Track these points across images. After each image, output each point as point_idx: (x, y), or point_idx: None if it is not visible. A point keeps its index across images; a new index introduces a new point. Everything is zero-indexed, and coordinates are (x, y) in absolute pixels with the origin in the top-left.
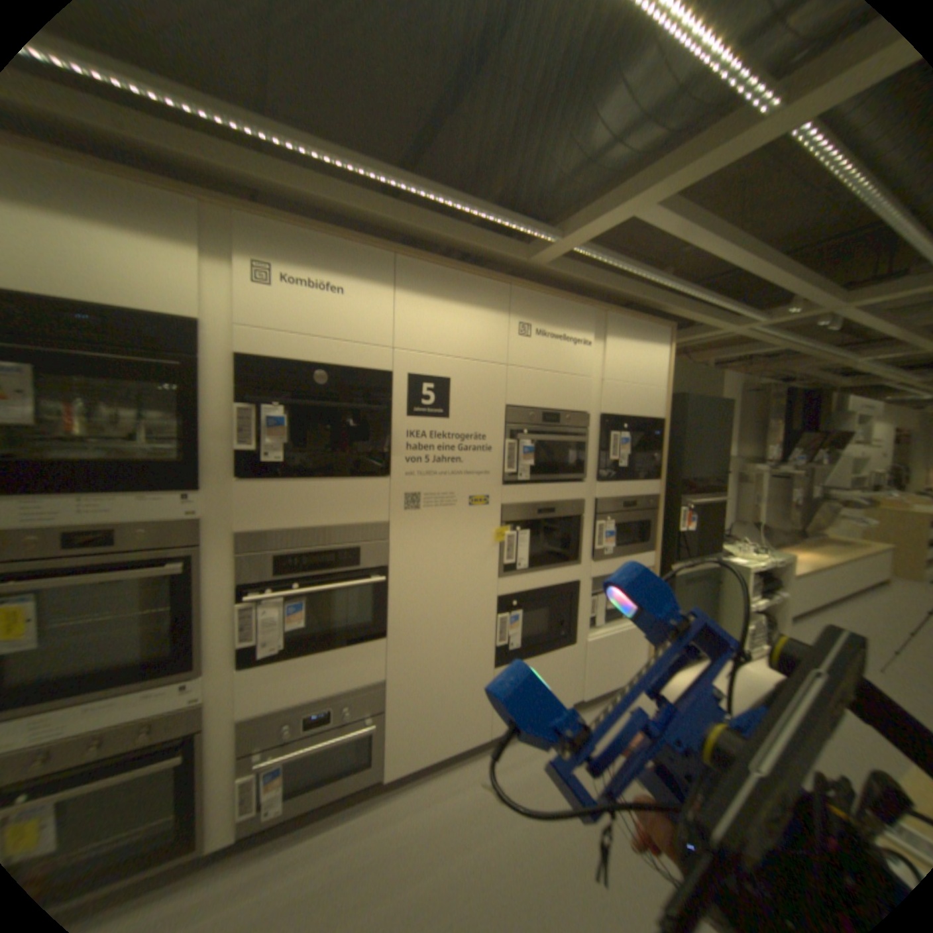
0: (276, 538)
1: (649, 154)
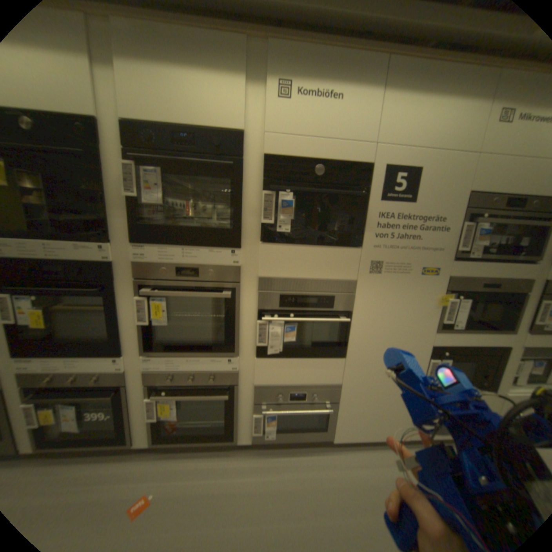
0: (282, 283)
1: None
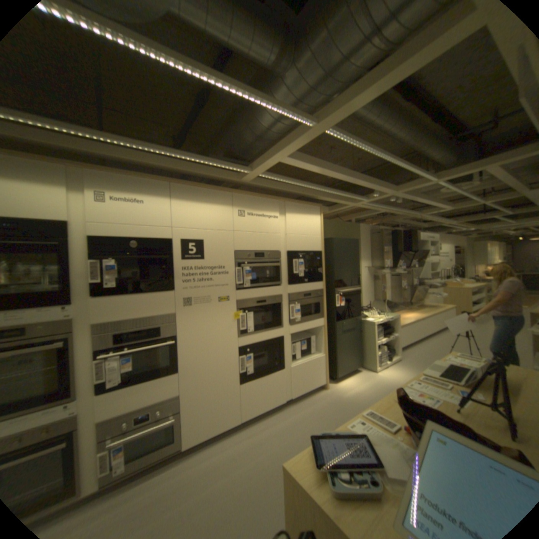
0: (112, 326)
1: (283, 134)
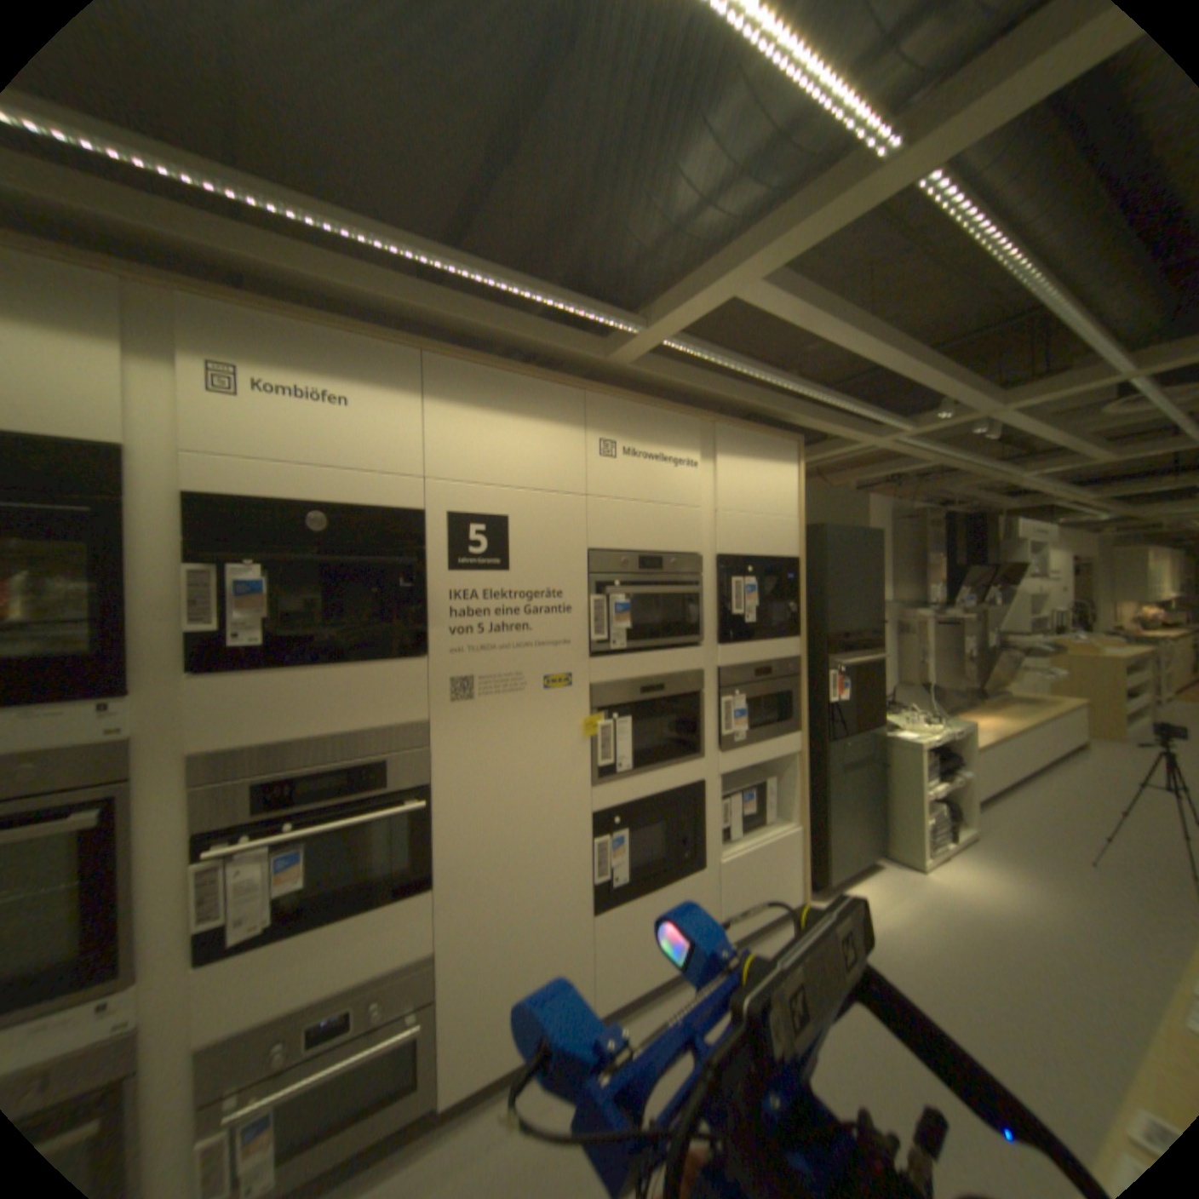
0: (254, 757)
1: (747, 220)
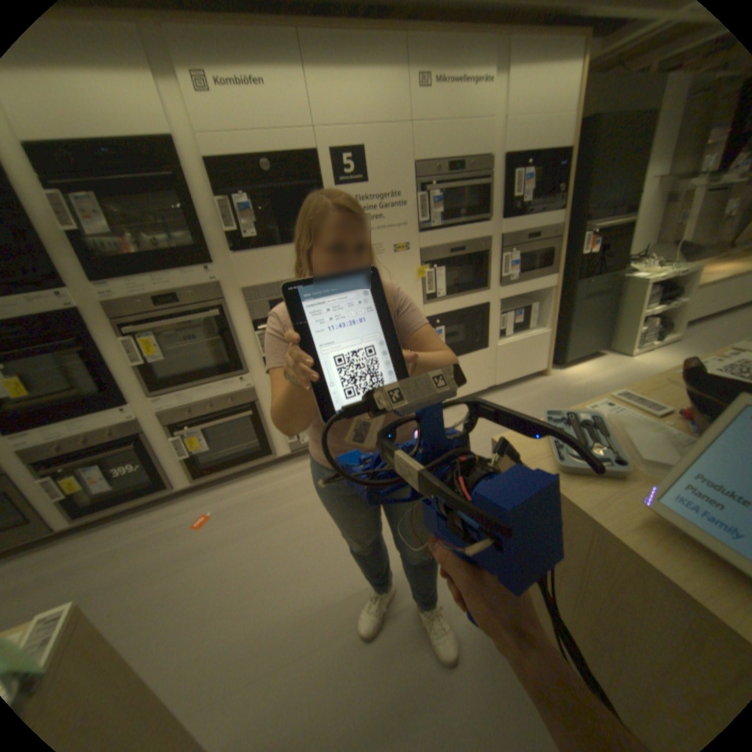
0: (266, 289)
1: None
